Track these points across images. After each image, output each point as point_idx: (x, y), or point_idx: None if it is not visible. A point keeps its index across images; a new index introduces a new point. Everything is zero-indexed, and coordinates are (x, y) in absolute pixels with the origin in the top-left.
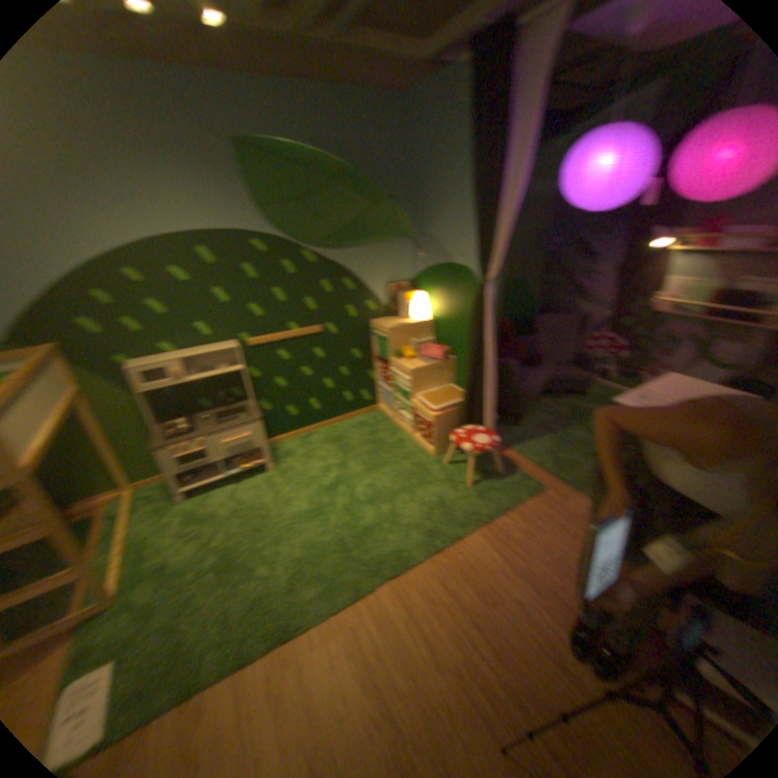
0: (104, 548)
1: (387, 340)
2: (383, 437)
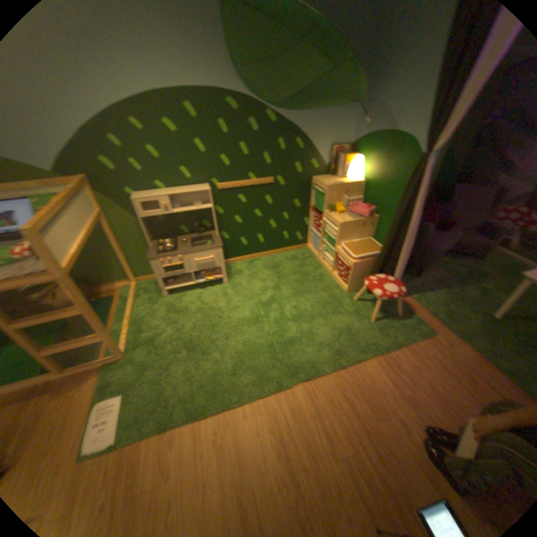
0: (117, 319)
1: (323, 195)
2: (308, 270)
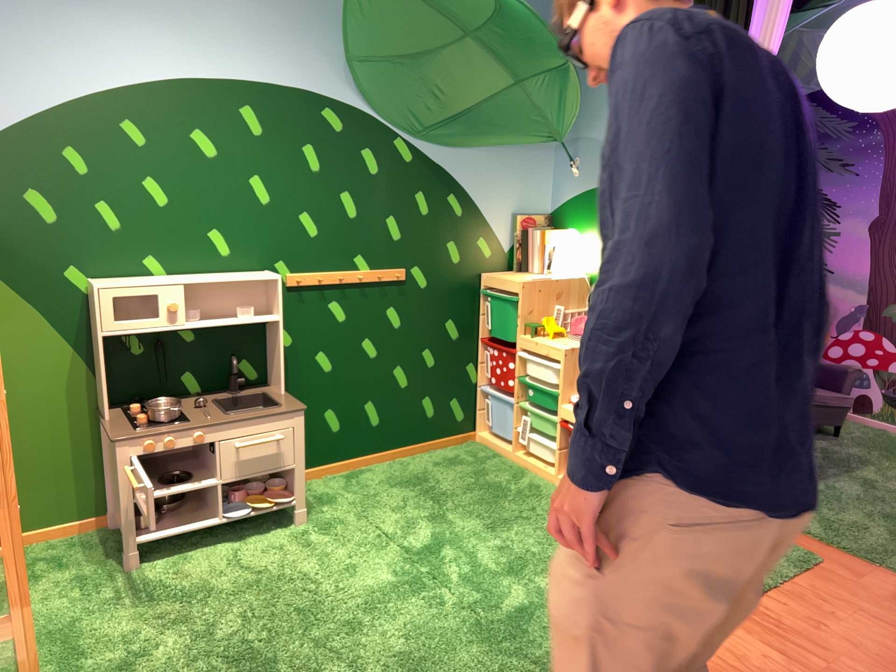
0: None
1: (514, 301)
2: (498, 480)
